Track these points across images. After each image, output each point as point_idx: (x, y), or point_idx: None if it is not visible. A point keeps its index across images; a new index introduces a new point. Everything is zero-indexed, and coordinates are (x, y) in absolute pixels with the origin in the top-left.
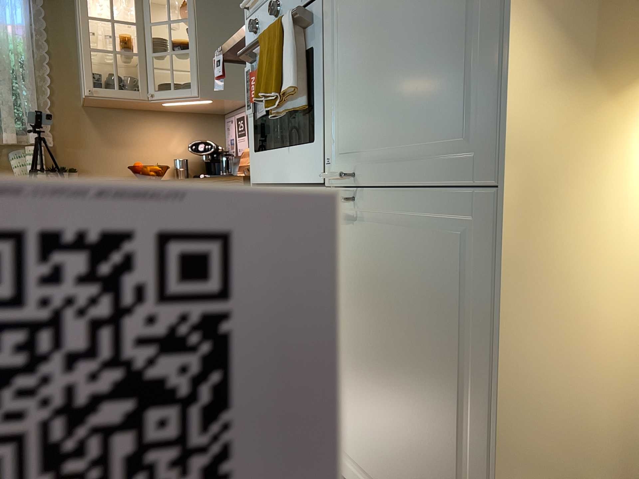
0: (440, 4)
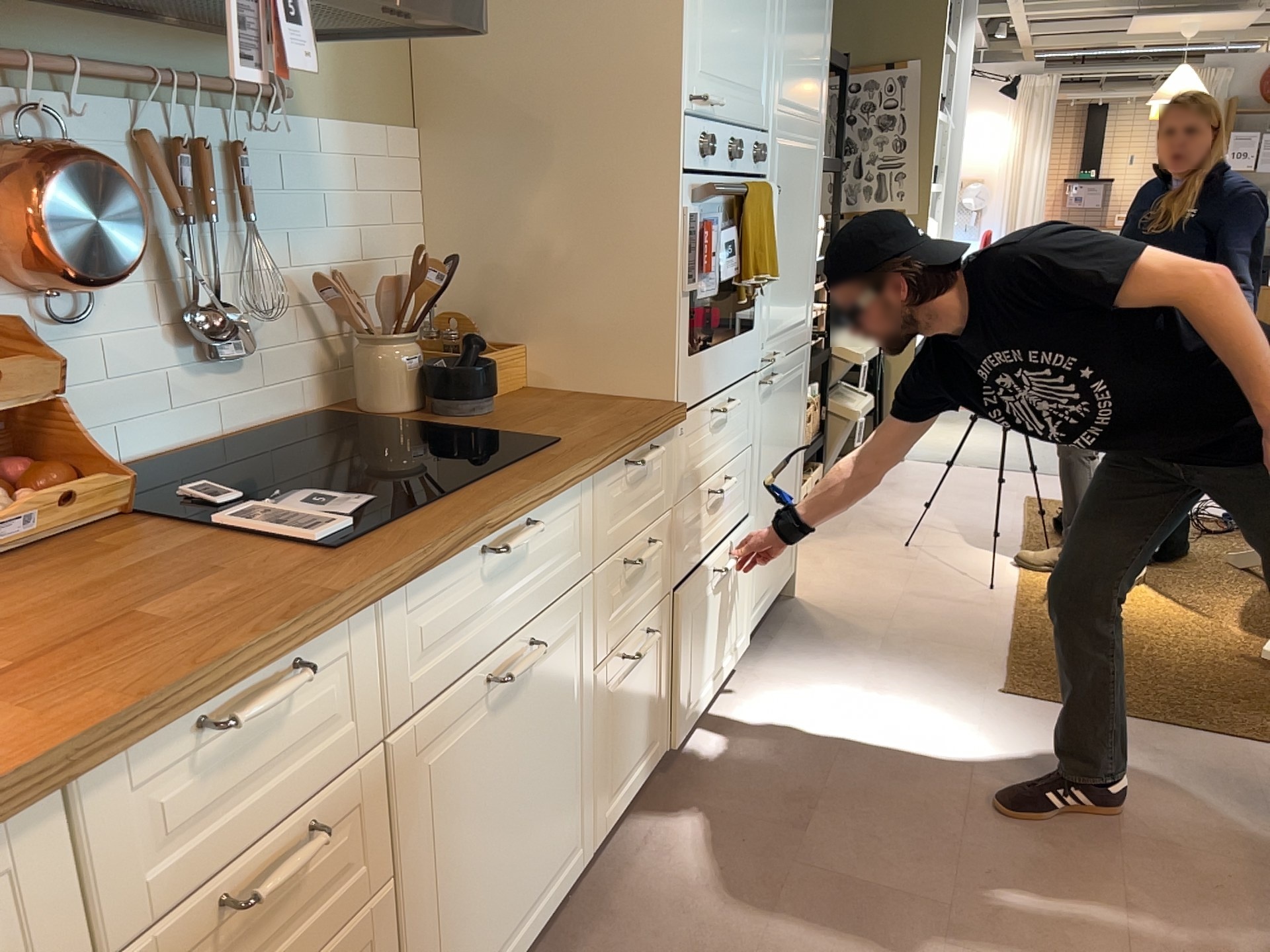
0: (804, 238)
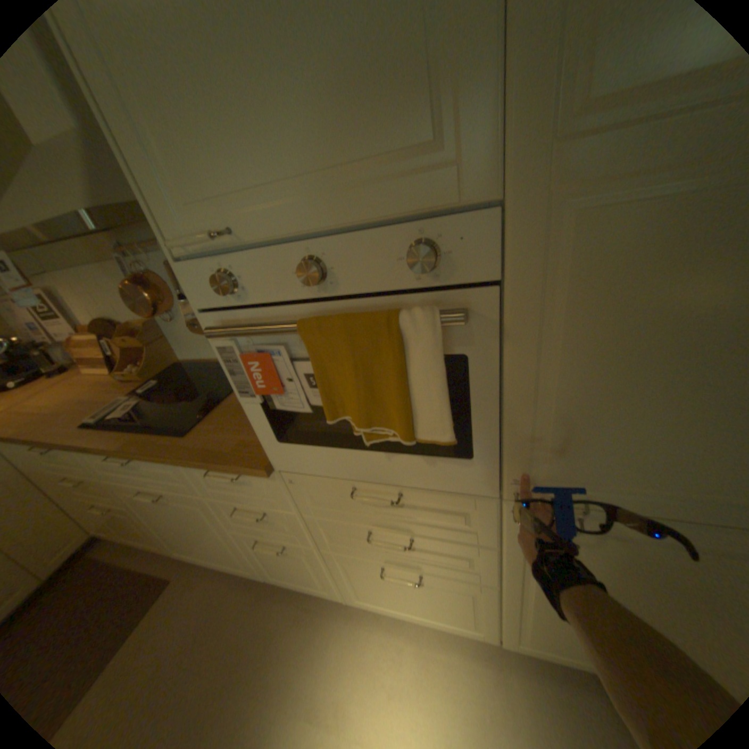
0: None
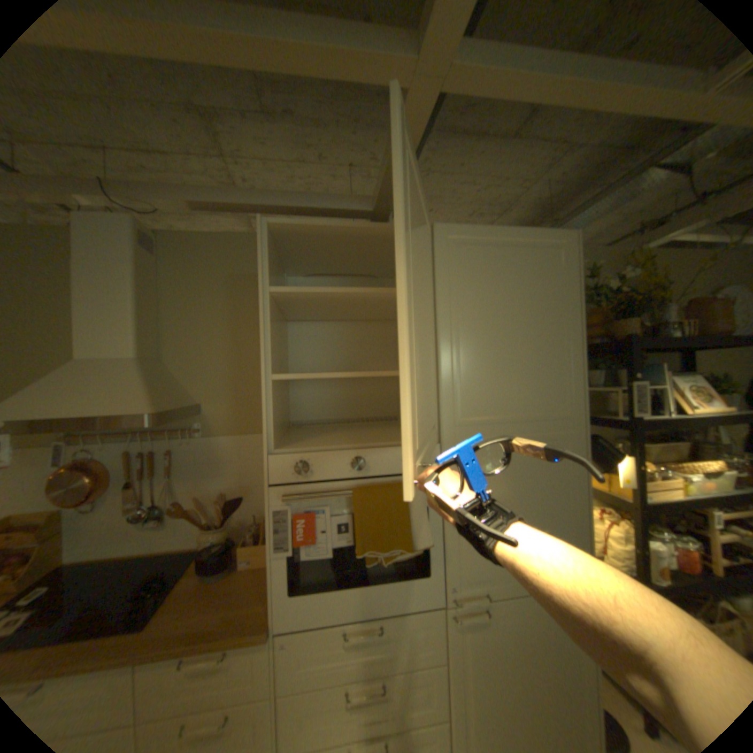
0: (550, 505)
